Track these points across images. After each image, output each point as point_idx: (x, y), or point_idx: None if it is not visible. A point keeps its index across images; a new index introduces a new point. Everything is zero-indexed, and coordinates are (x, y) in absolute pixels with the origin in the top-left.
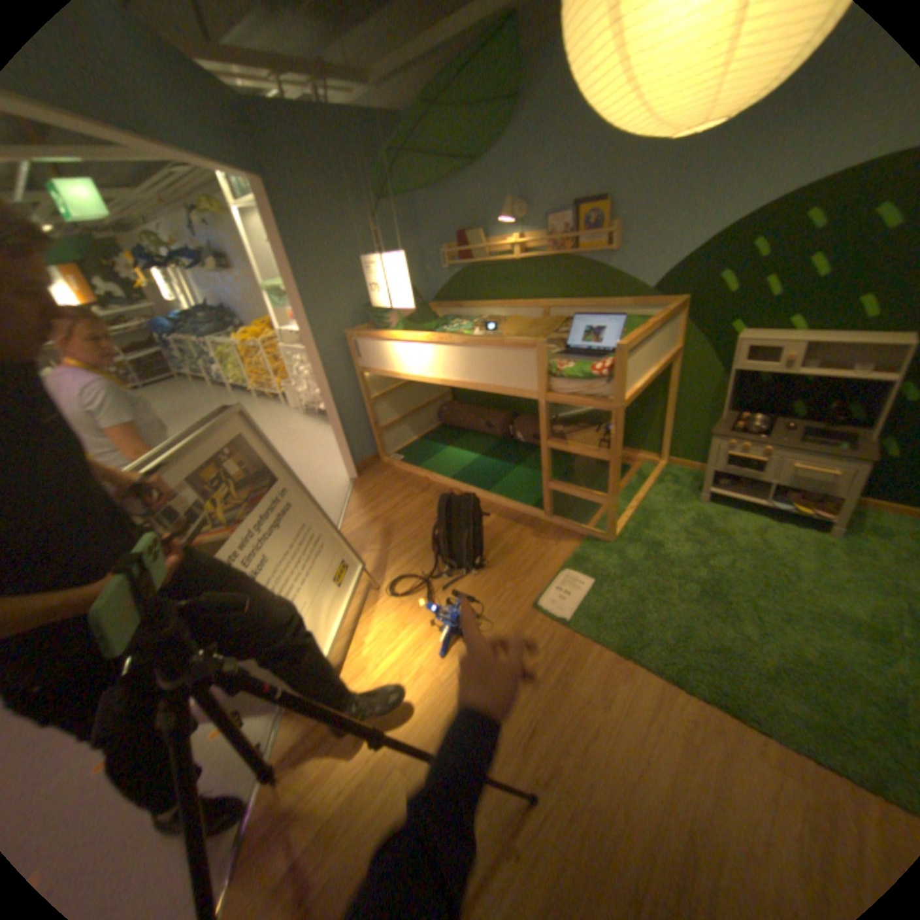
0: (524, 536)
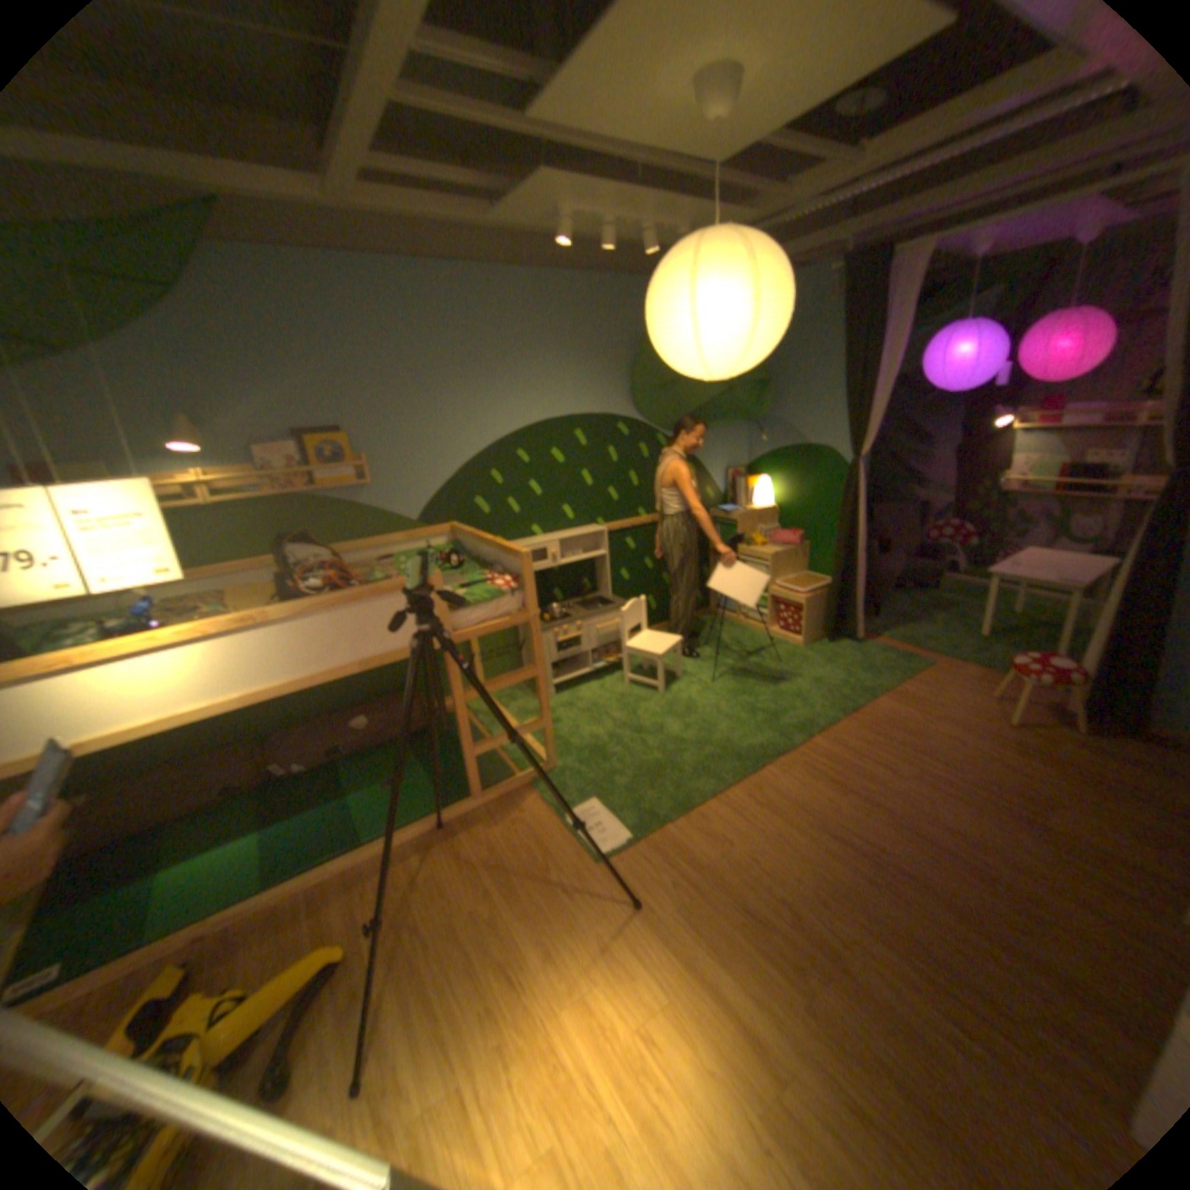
0: (484, 838)
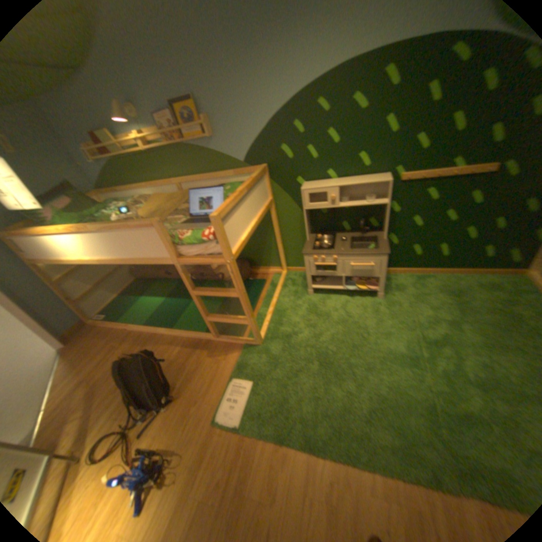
0: (201, 358)
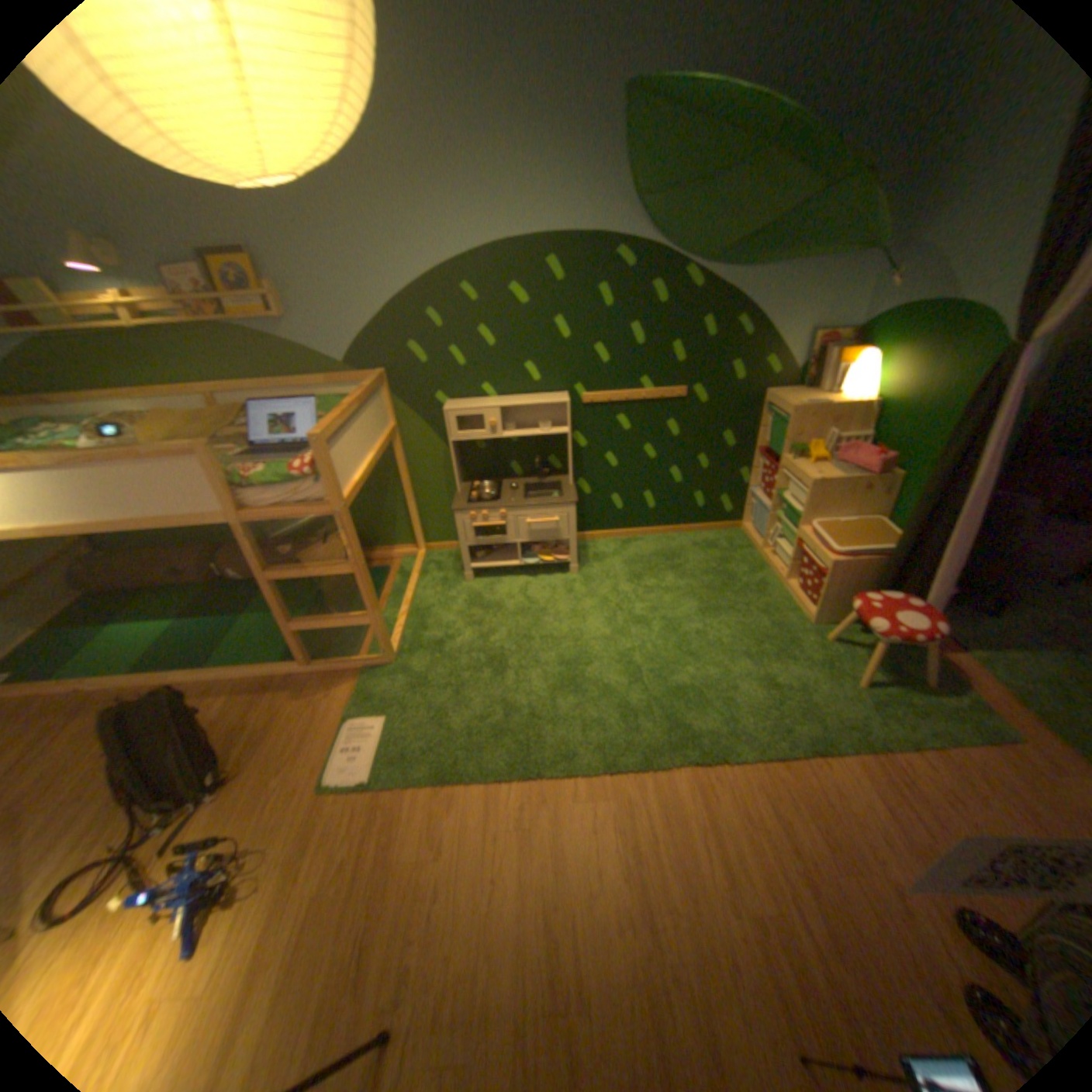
0: (281, 704)
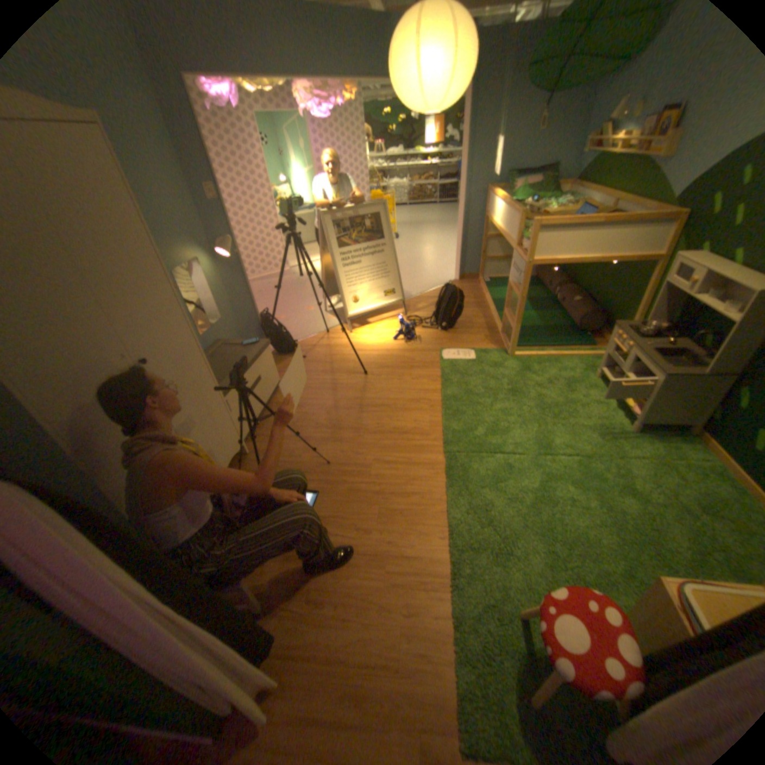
0: (480, 335)
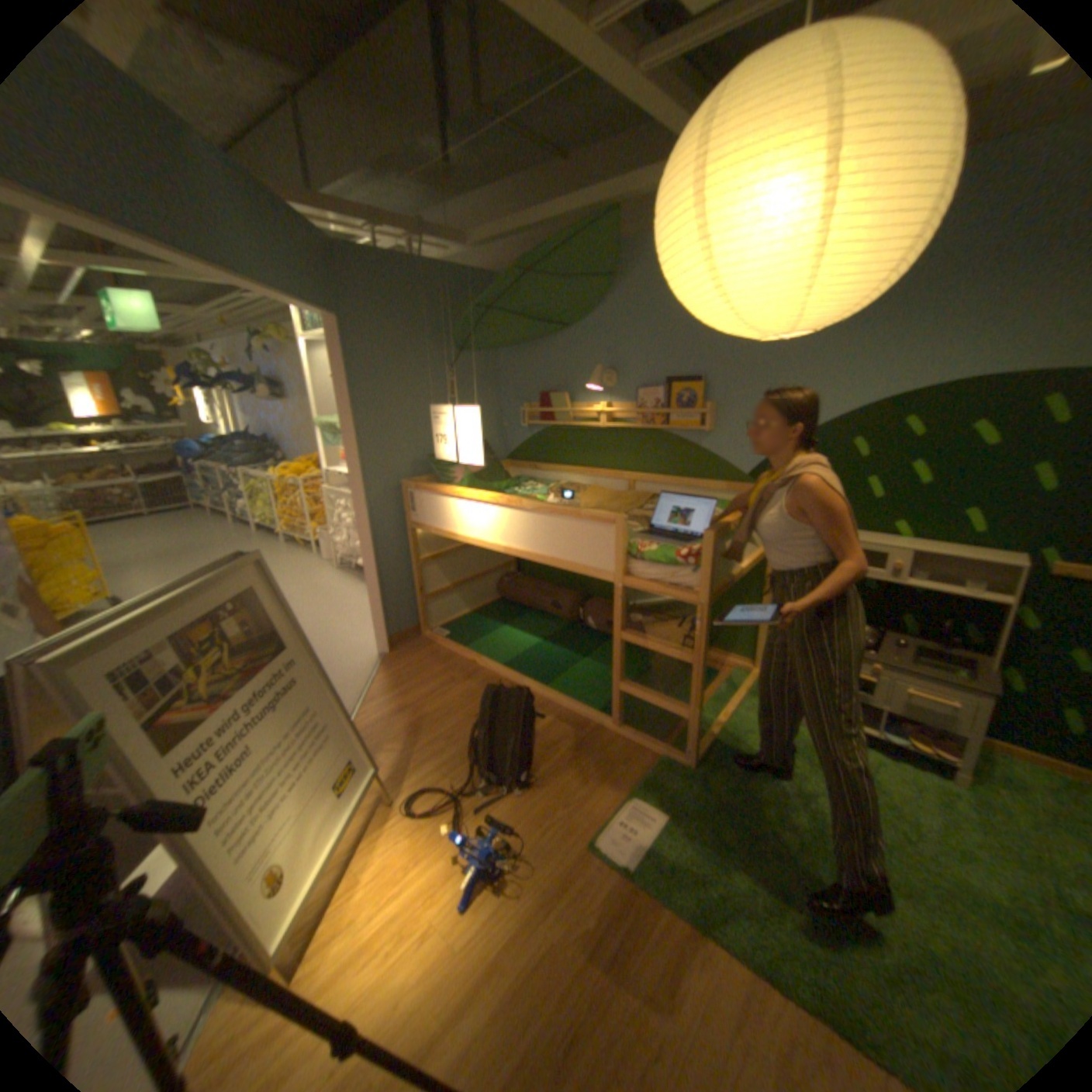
0: (587, 749)
